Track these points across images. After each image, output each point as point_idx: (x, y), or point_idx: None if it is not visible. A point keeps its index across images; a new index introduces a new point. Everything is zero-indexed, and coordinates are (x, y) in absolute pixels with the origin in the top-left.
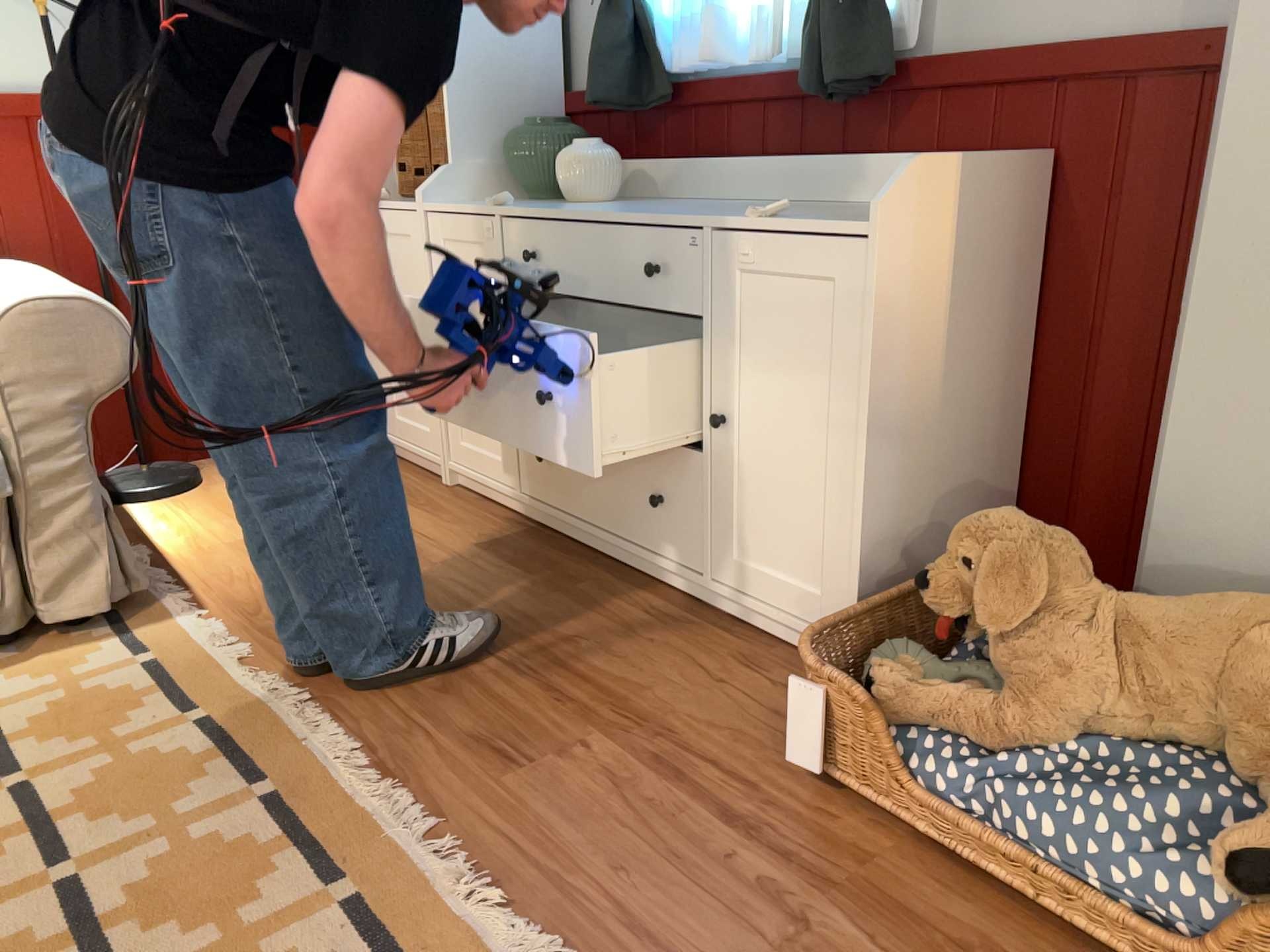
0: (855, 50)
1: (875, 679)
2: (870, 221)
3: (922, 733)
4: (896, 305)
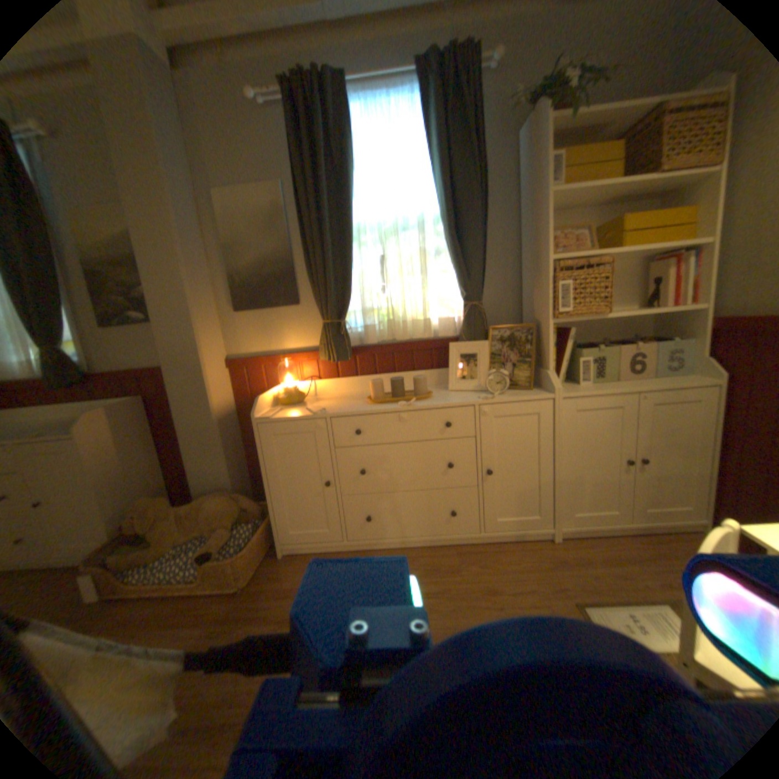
0: (66, 374)
1: (111, 563)
2: (76, 432)
3: (128, 570)
4: (92, 453)
